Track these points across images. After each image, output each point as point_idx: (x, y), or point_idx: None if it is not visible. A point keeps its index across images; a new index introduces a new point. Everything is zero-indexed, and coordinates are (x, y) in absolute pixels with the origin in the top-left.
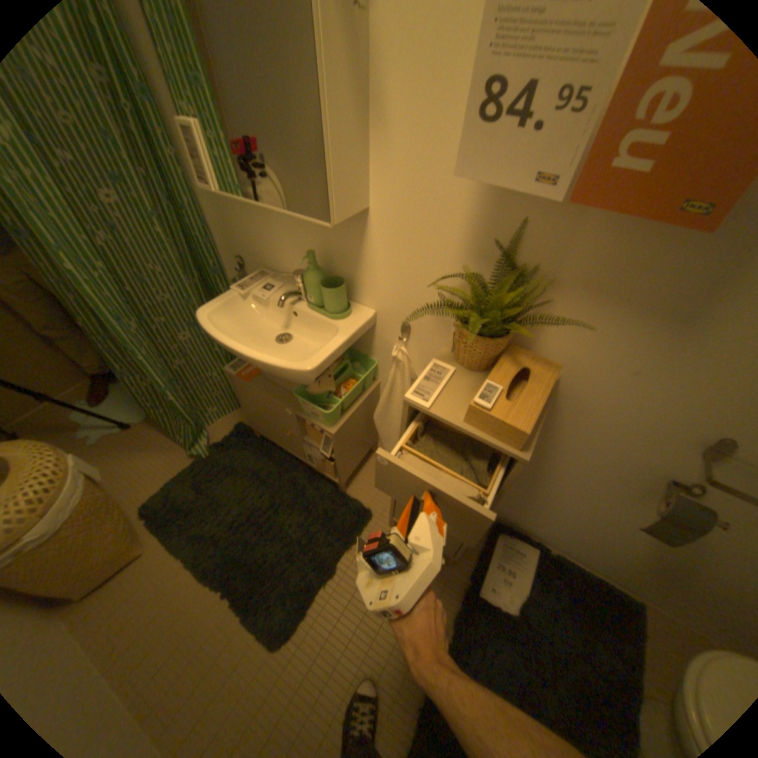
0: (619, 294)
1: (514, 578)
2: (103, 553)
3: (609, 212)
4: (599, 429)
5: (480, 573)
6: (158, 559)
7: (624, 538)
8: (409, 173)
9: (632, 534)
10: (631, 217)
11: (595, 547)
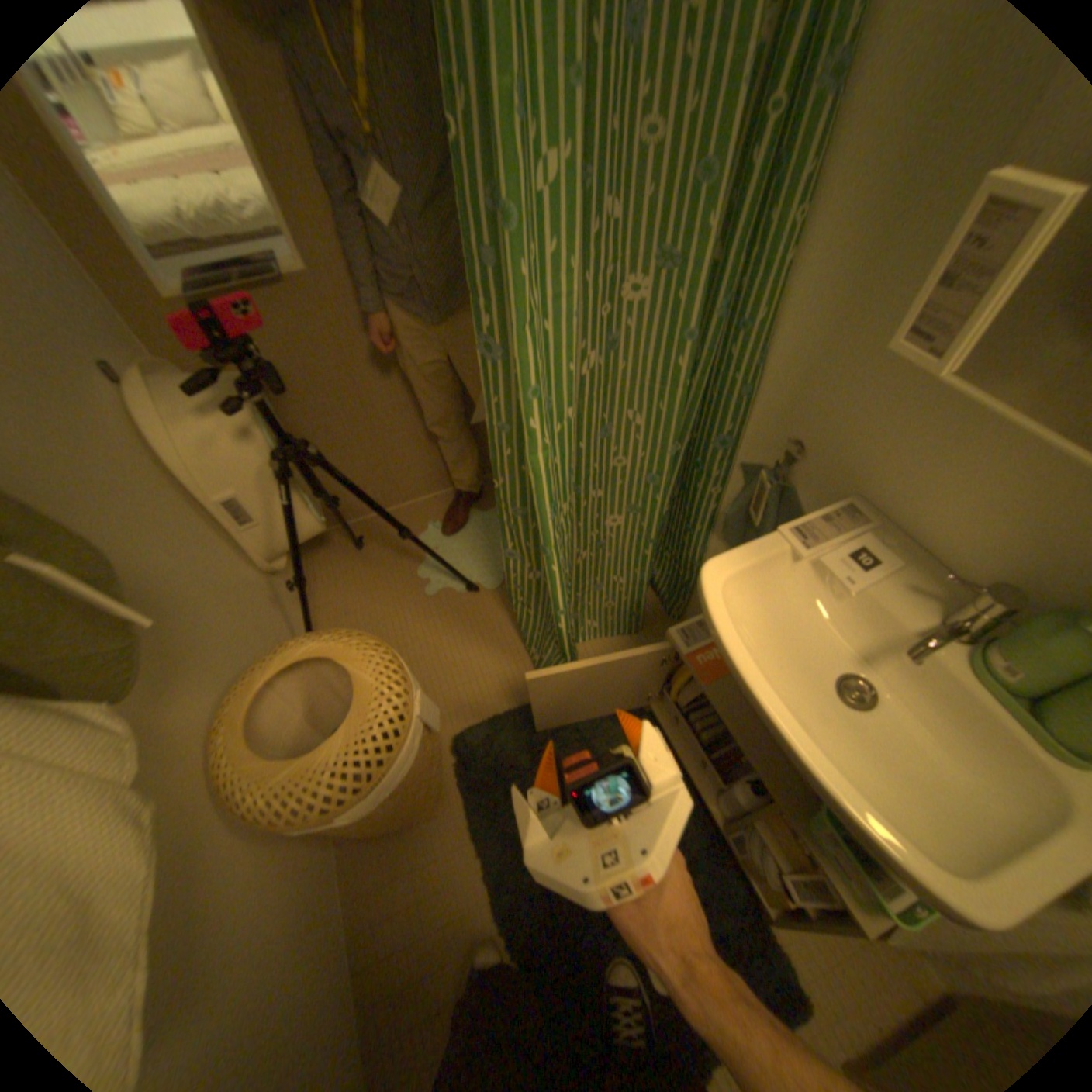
0: None
1: None
2: (404, 822)
3: None
4: None
5: None
6: (456, 838)
7: None
8: None
9: None
10: None
11: None
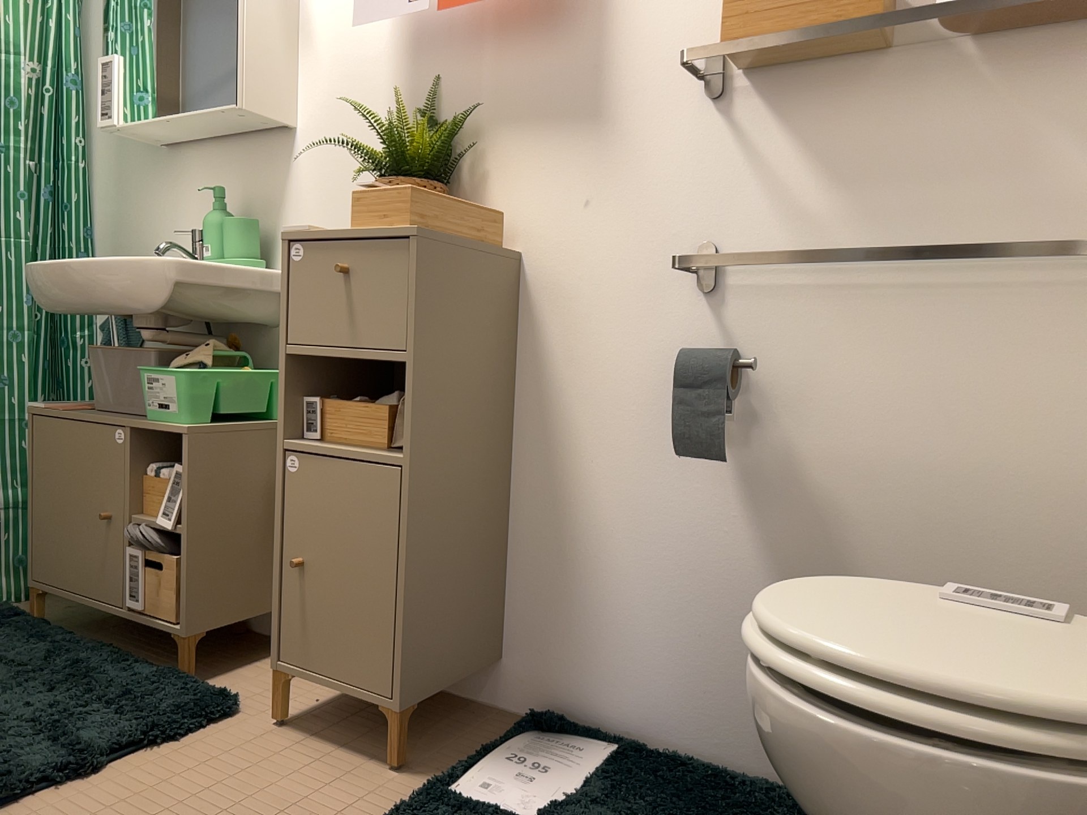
0: (533, 117)
1: (539, 772)
2: None
3: (497, 46)
4: (589, 323)
5: (458, 766)
6: None
7: (727, 585)
8: (334, 77)
9: (728, 557)
10: (513, 43)
11: (707, 665)
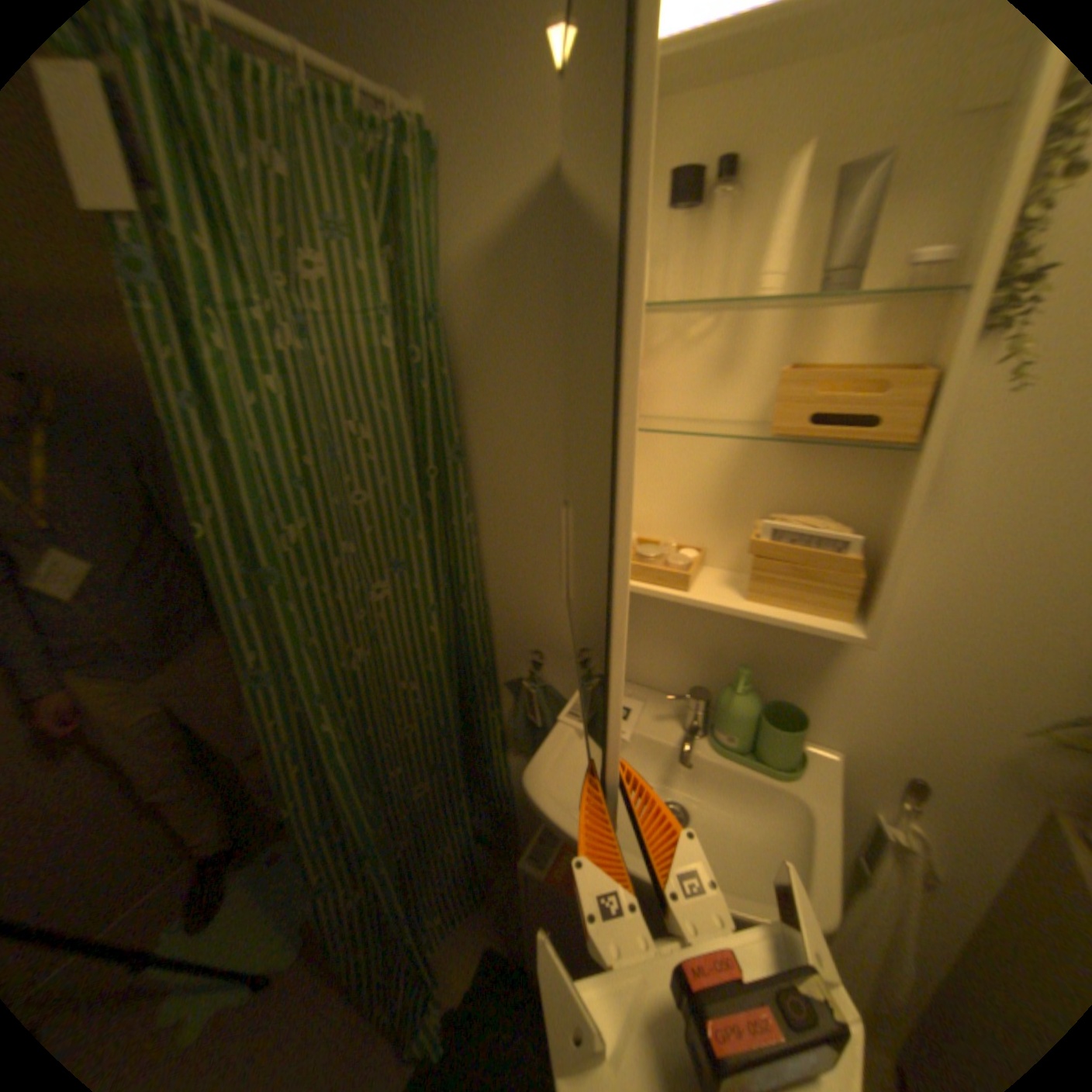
0: None
1: None
2: None
3: None
4: None
5: None
6: None
7: None
8: (981, 560)
9: None
10: None
11: None
